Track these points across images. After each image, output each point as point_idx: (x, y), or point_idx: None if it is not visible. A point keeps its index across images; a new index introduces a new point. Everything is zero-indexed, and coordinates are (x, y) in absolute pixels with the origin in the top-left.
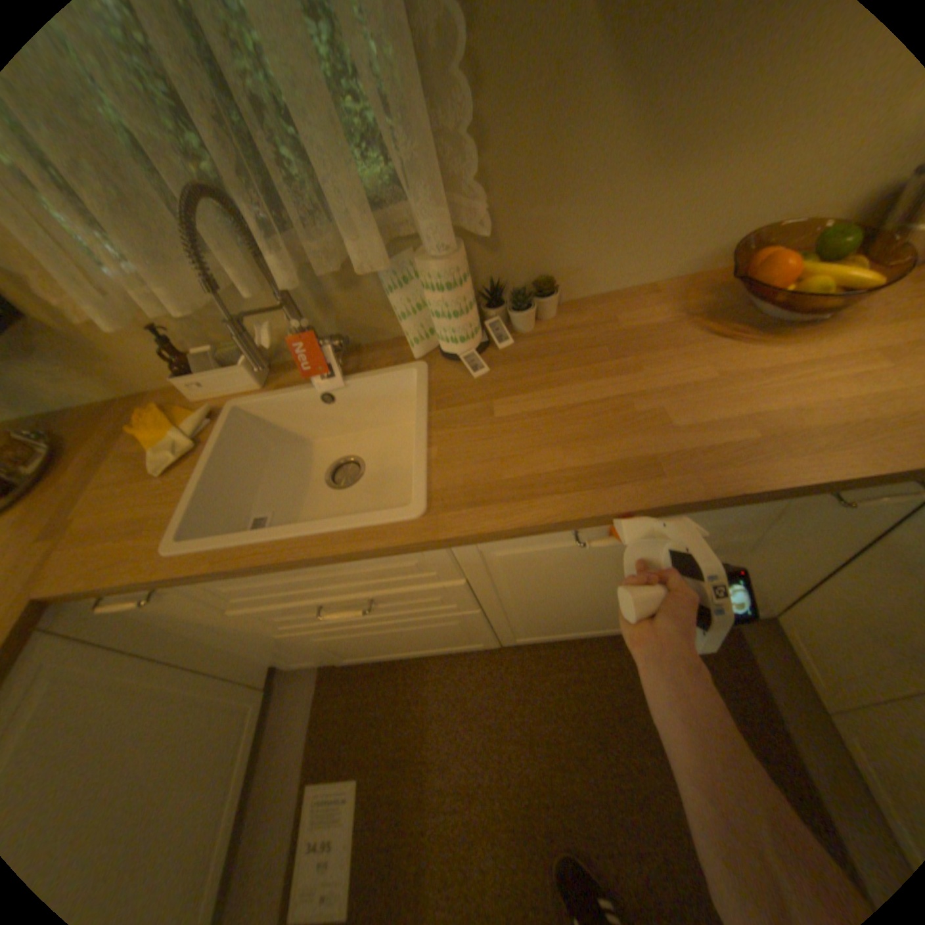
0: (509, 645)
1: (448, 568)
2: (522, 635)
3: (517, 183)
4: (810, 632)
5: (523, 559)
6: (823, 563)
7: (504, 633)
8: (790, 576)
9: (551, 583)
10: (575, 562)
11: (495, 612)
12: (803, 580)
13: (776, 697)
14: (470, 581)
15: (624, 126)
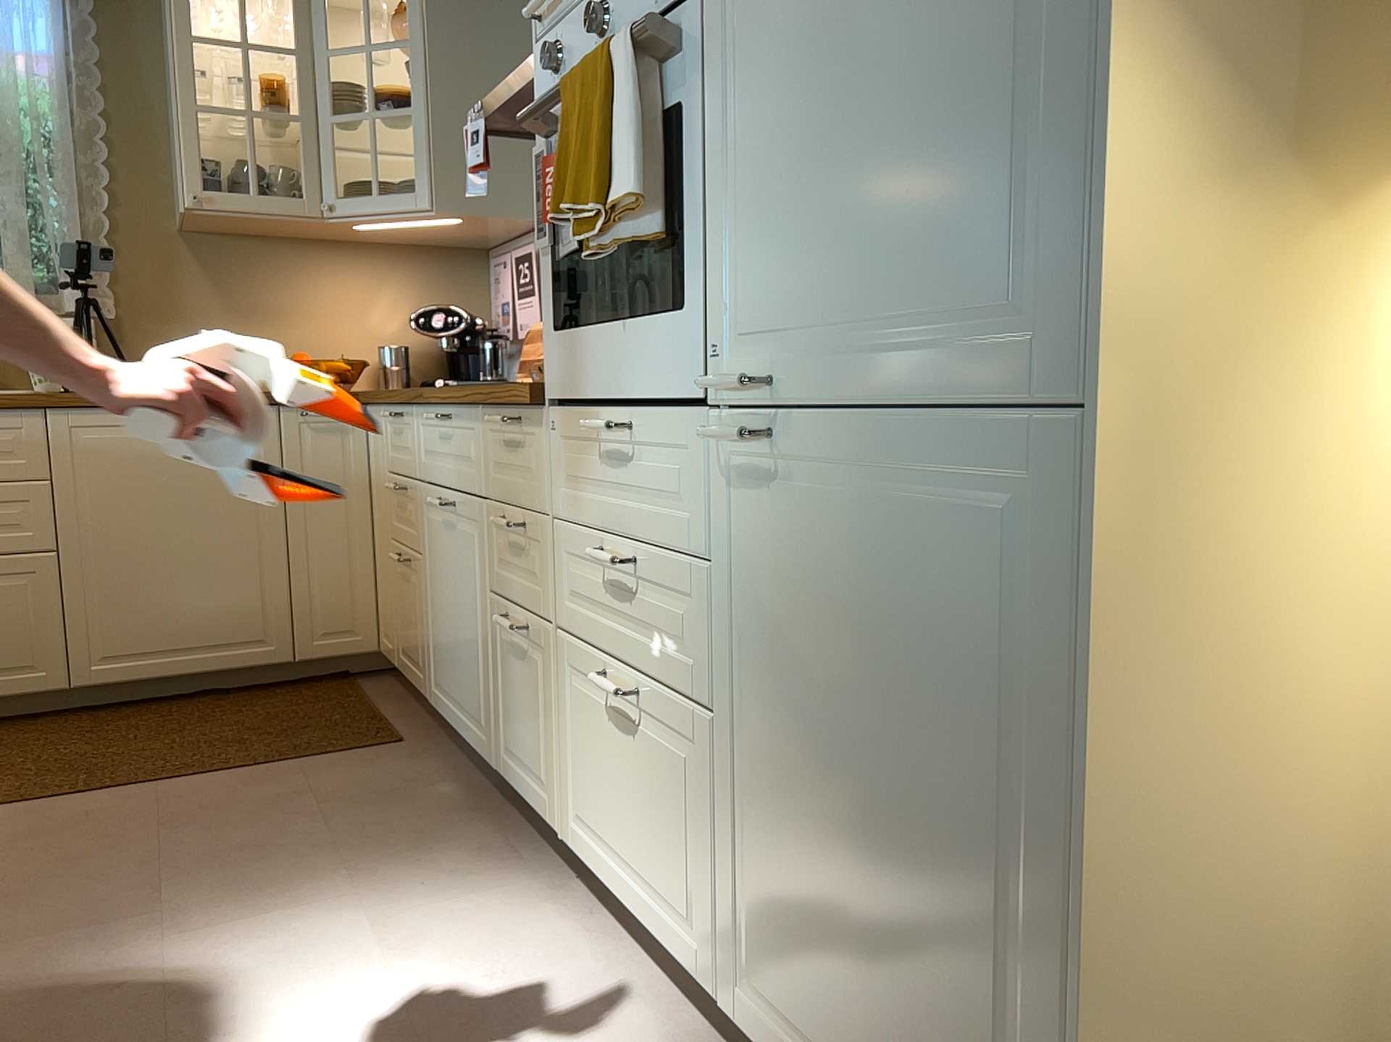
0: (81, 678)
1: (38, 452)
2: (98, 642)
3: (138, 306)
4: (382, 616)
5: (103, 450)
6: (353, 520)
7: (76, 627)
8: (336, 537)
9: (128, 501)
10: (146, 466)
11: (70, 557)
12: (354, 552)
13: (372, 697)
14: (53, 487)
15: (207, 293)
